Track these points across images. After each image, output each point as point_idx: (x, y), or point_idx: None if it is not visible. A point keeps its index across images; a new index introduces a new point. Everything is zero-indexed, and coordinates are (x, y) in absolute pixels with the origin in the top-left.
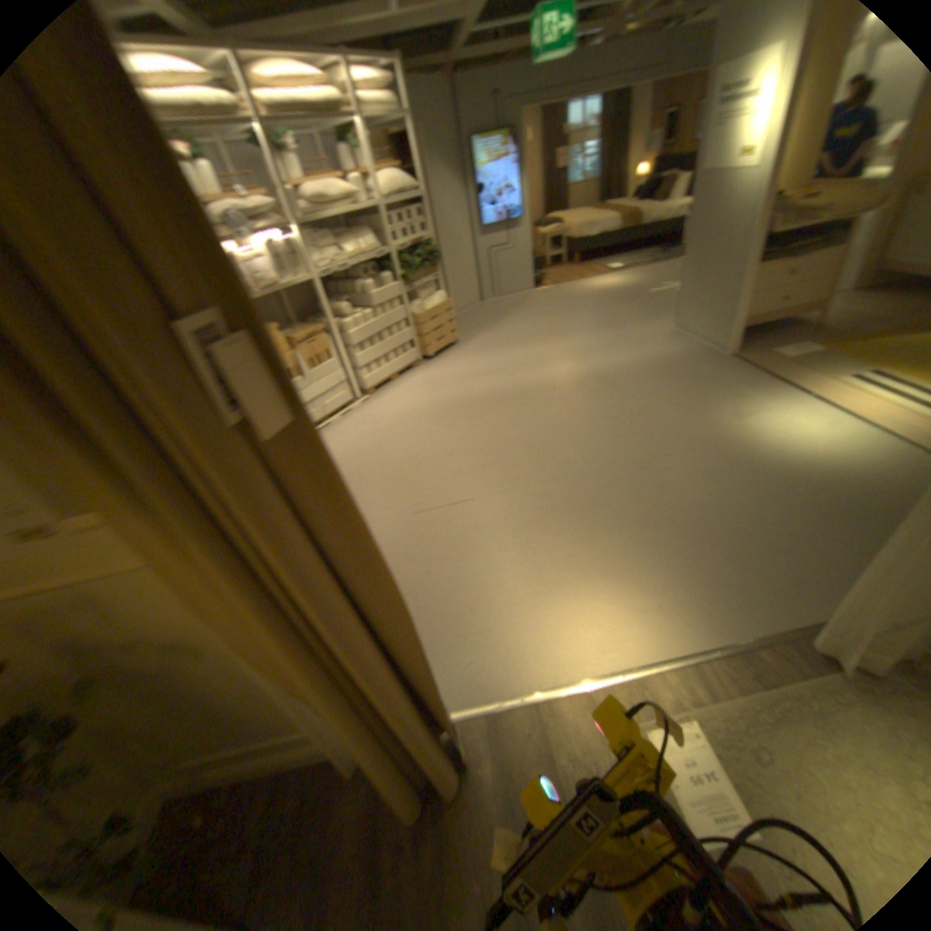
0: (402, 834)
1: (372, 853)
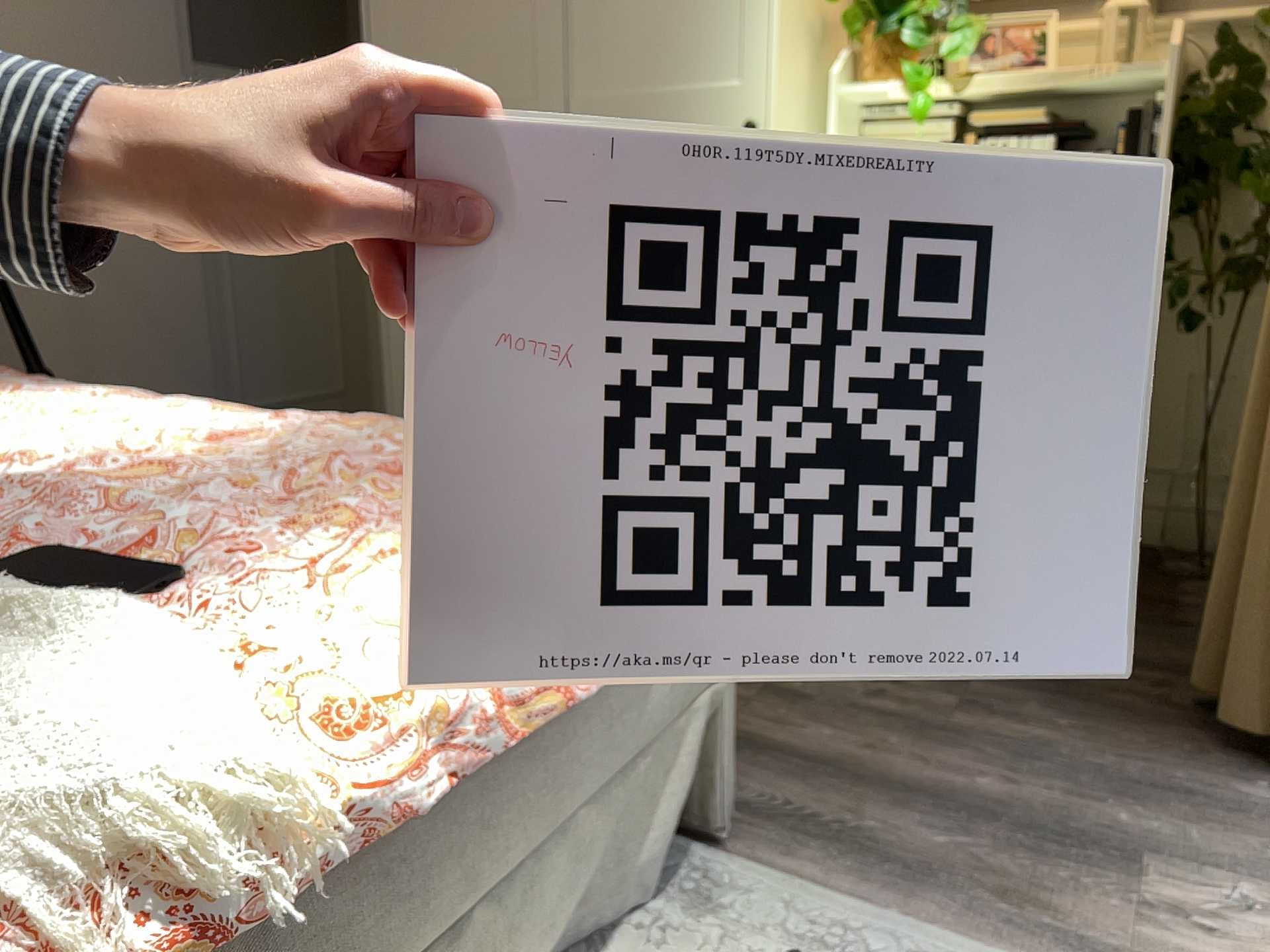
0: (1184, 701)
1: (1168, 675)
